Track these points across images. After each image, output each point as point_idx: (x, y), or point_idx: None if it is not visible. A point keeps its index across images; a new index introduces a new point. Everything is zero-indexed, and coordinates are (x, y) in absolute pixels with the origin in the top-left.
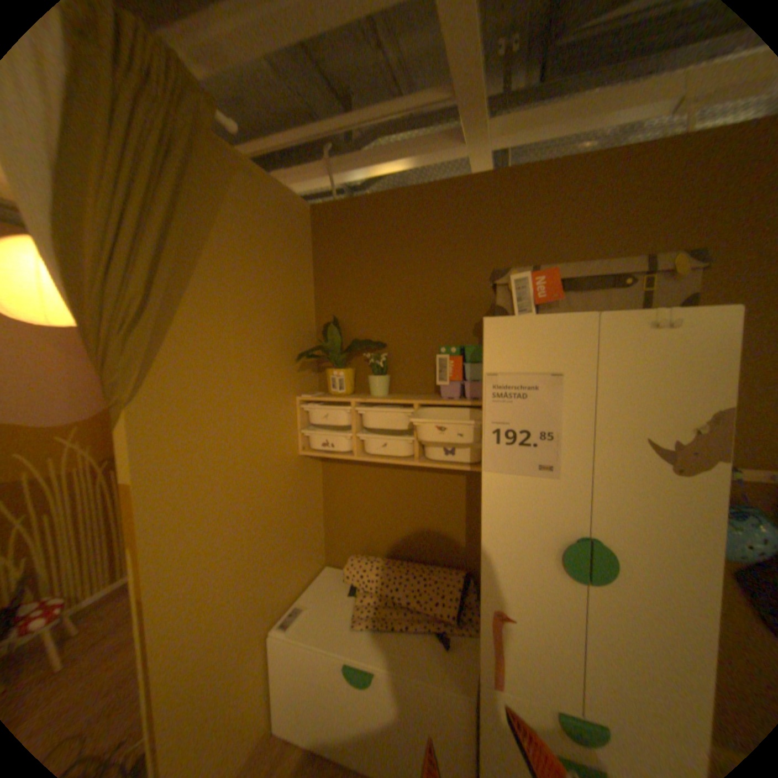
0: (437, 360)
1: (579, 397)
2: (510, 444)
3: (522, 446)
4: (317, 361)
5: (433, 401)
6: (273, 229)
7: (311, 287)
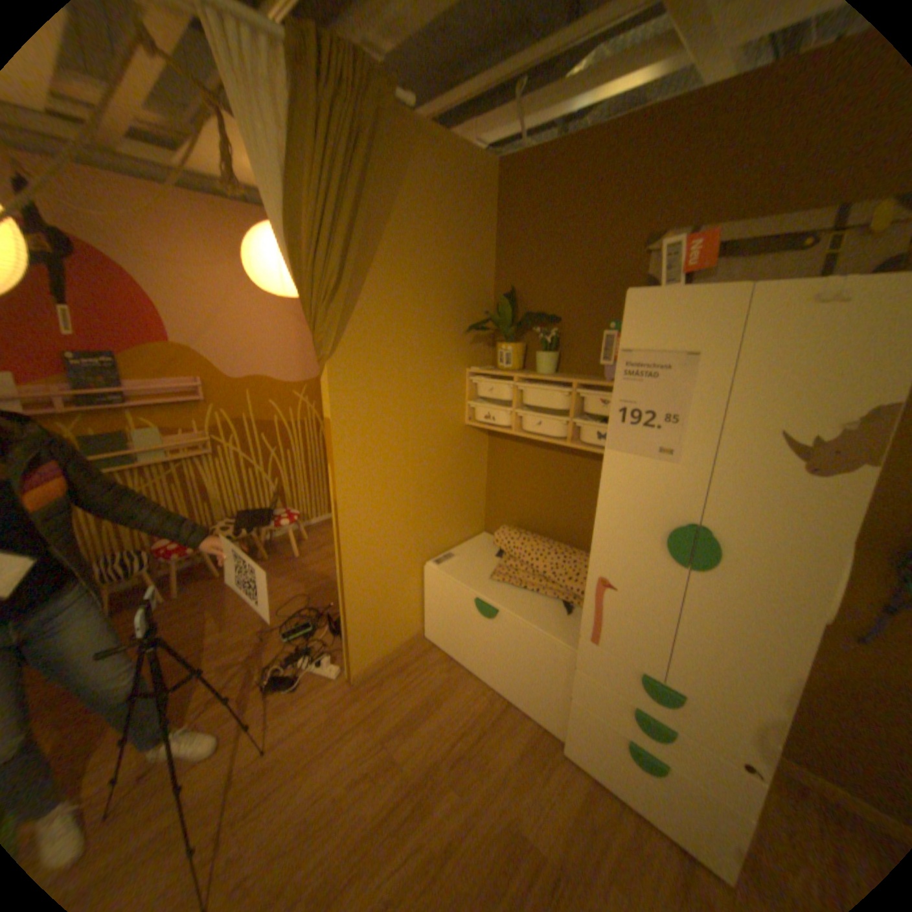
0: (604, 336)
1: (713, 379)
2: (634, 424)
3: (645, 427)
4: (491, 335)
5: (592, 381)
6: (452, 194)
7: (491, 253)
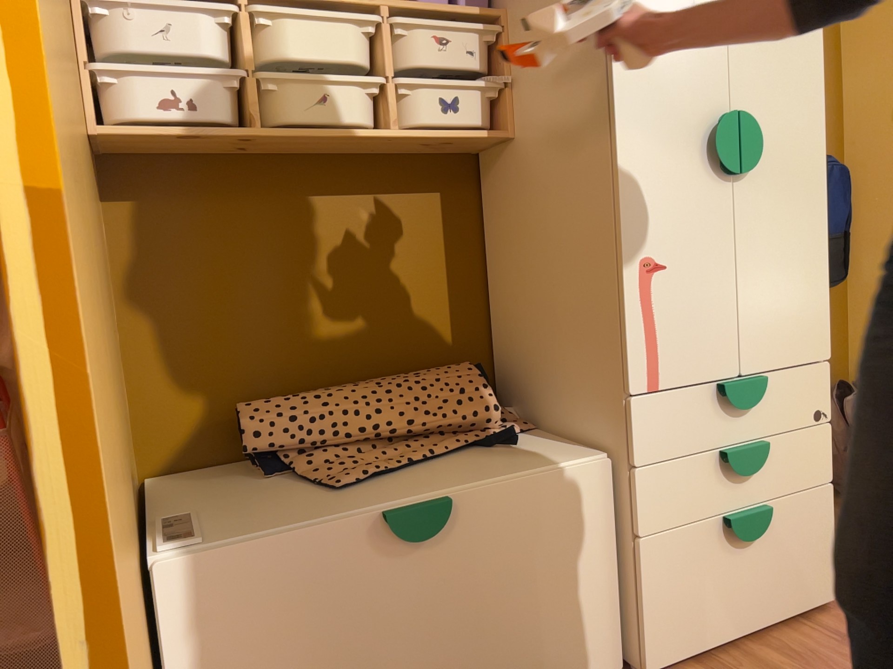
0: None
1: None
2: None
3: None
4: None
5: (416, 3)
6: None
7: None
